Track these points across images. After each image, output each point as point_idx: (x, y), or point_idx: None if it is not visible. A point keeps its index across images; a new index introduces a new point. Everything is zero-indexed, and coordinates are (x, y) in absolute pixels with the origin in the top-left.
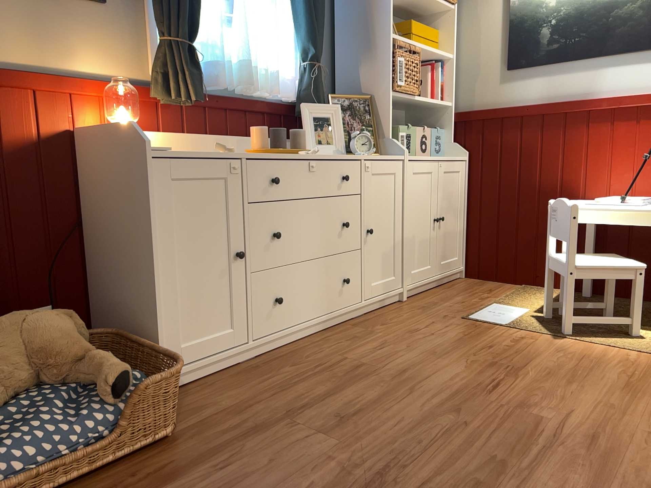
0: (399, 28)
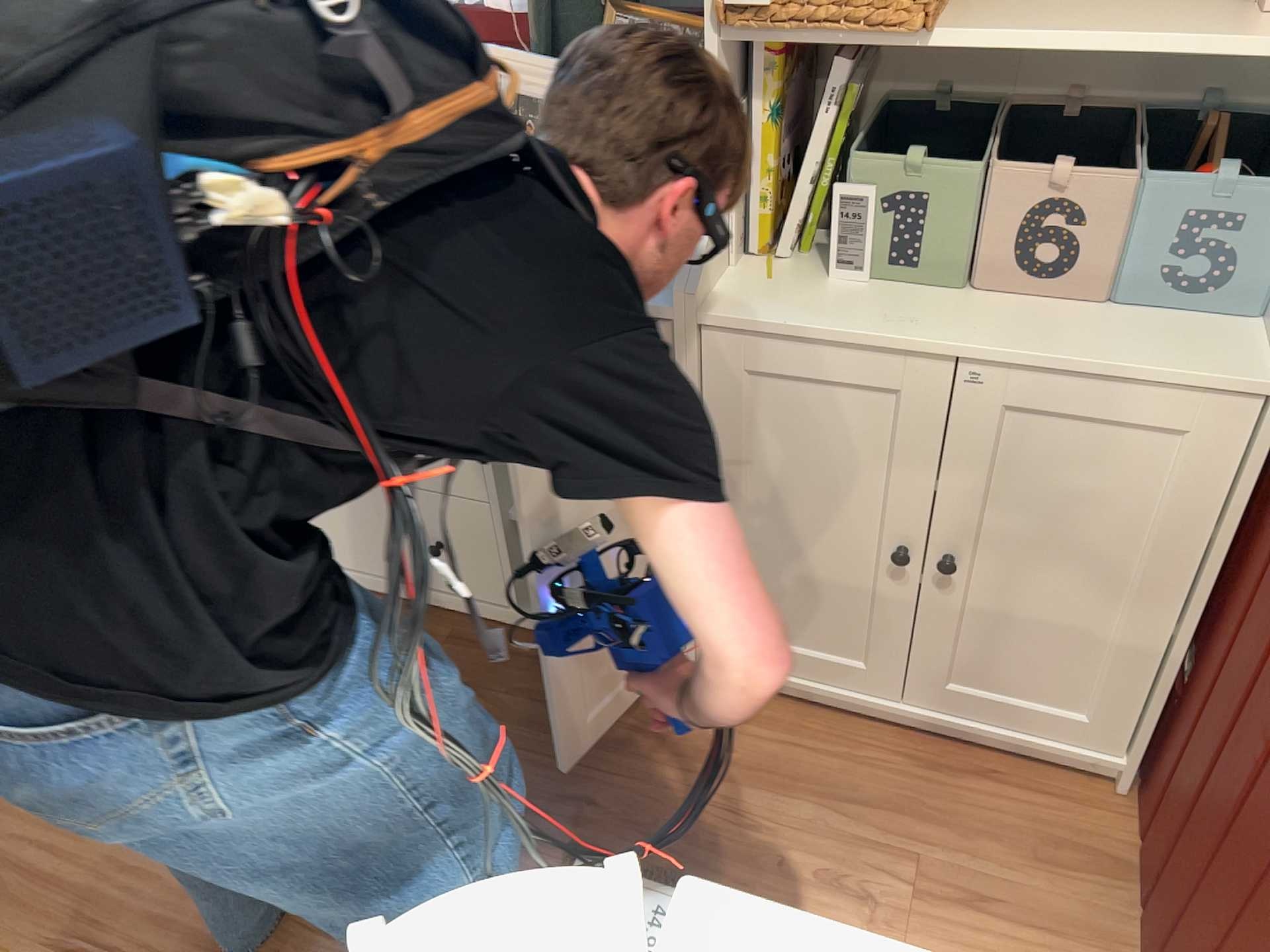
0: None
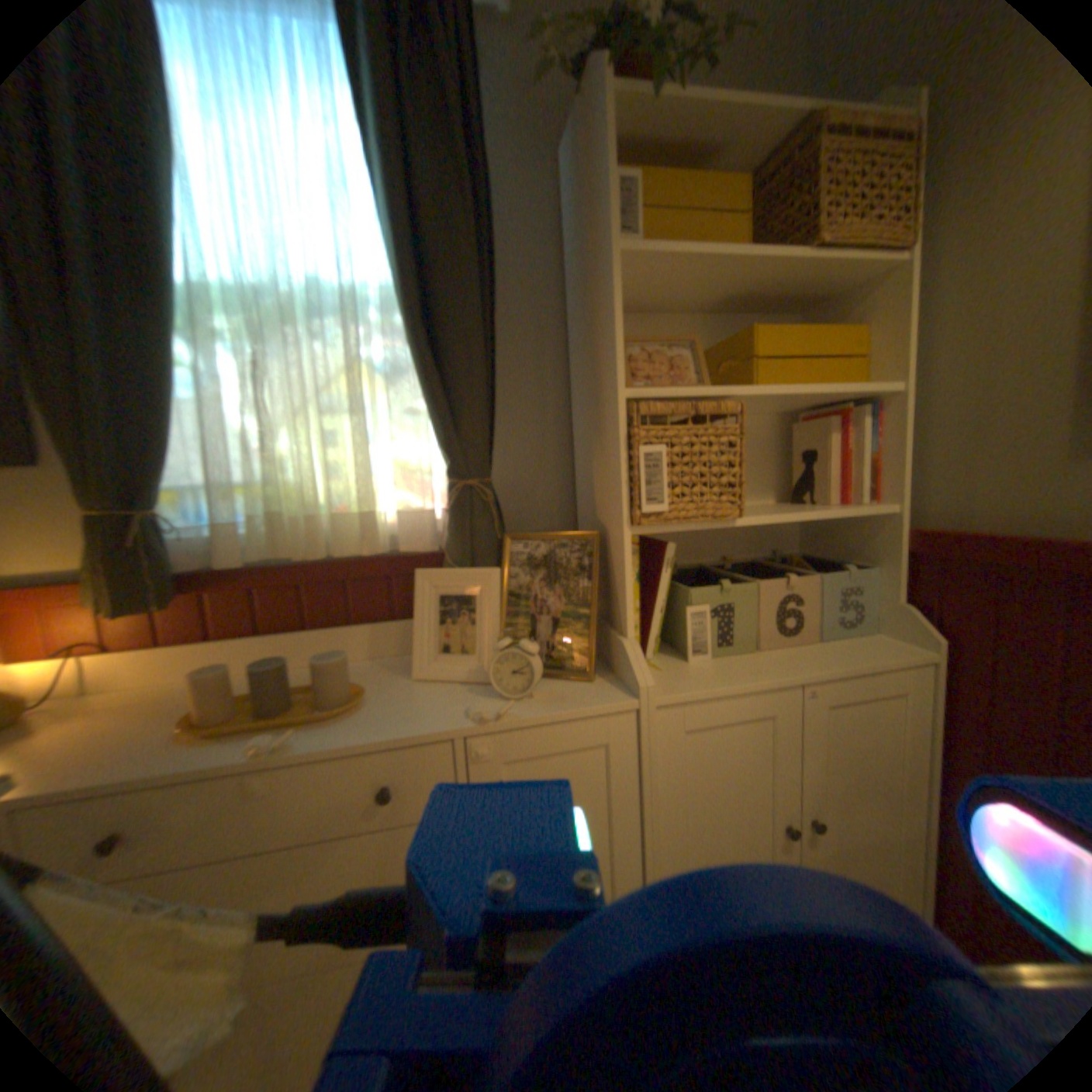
0: (735, 346)
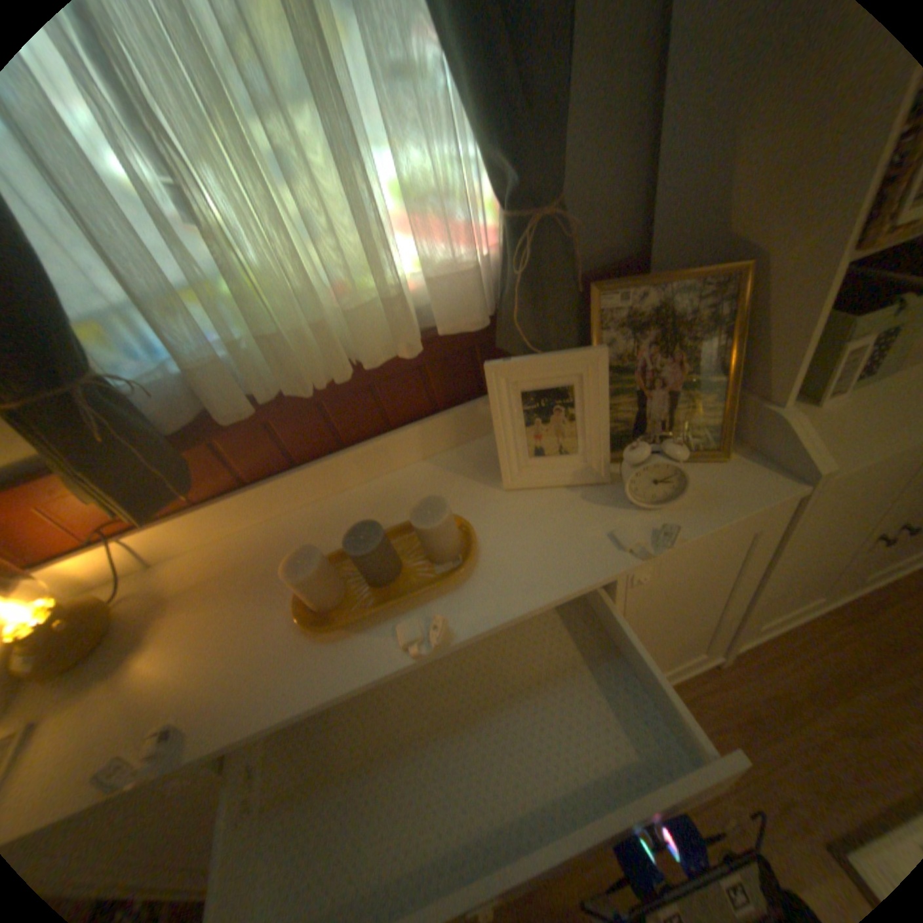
0: None
